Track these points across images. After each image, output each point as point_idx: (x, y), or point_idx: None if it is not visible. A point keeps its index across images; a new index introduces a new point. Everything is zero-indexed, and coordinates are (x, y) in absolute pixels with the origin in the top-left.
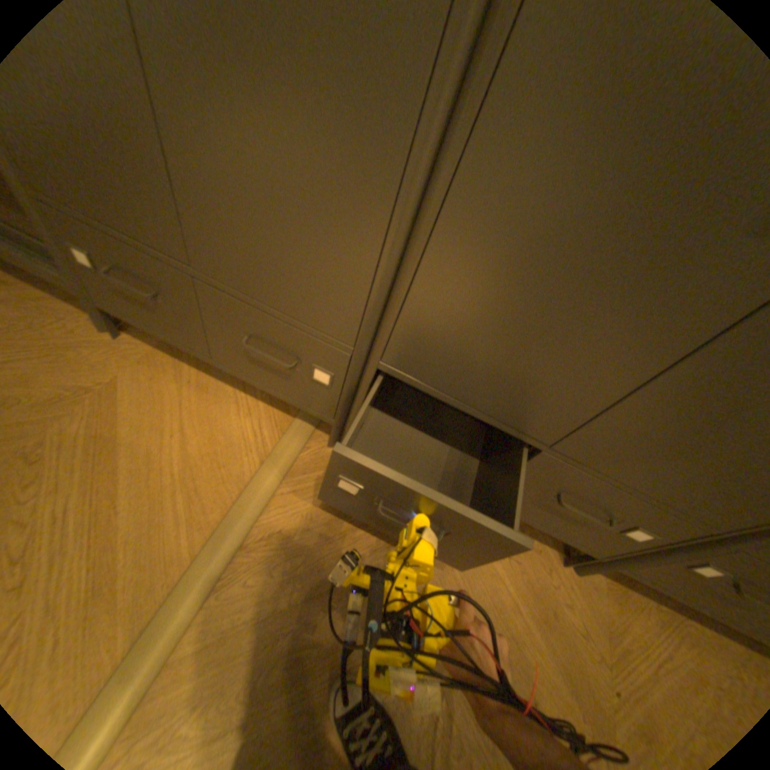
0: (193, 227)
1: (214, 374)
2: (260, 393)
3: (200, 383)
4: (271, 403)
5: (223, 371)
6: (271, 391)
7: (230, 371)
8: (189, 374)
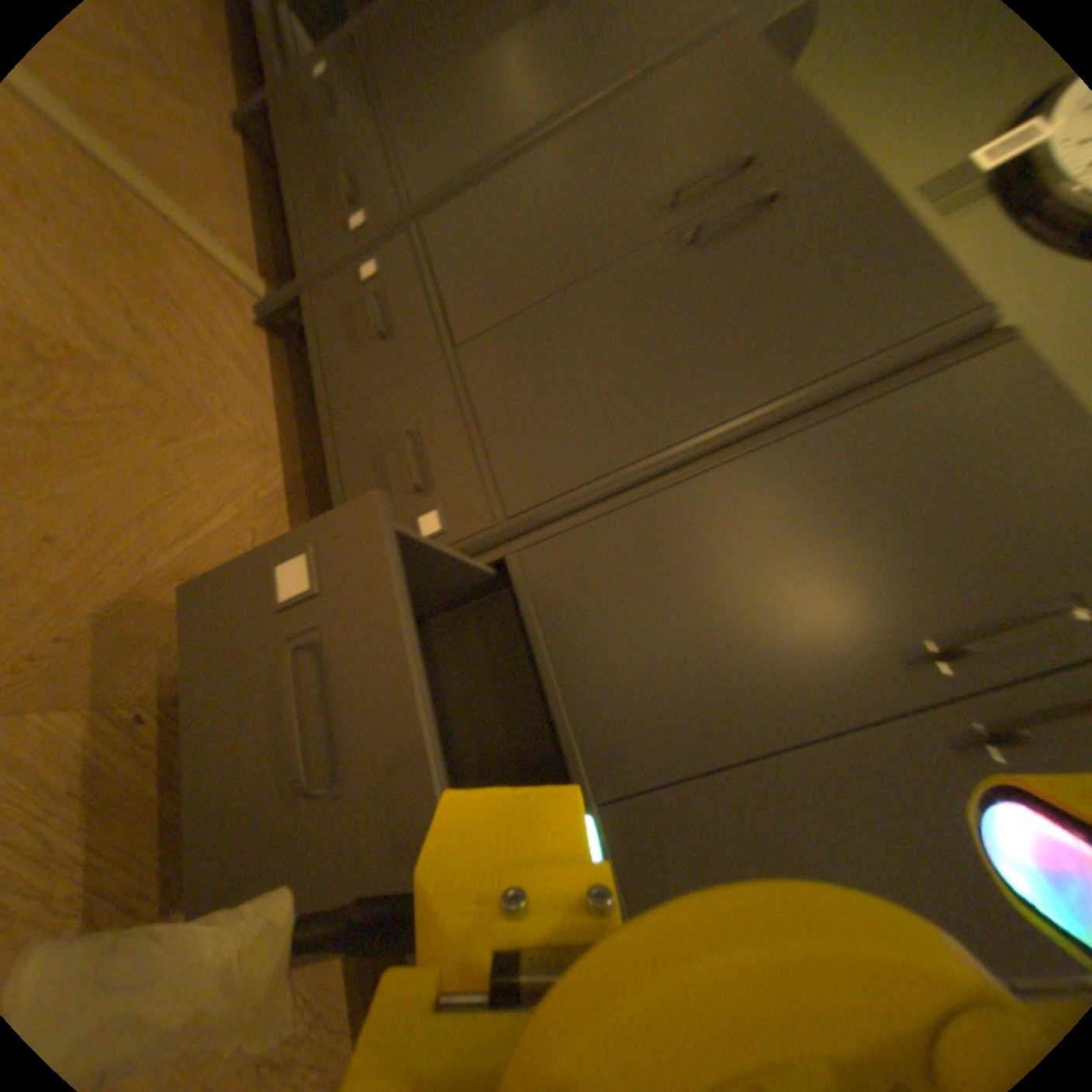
0: (418, 96)
1: (254, 216)
2: (263, 258)
3: (238, 198)
4: (261, 266)
5: (282, 192)
6: (296, 224)
7: (289, 193)
8: (241, 191)
